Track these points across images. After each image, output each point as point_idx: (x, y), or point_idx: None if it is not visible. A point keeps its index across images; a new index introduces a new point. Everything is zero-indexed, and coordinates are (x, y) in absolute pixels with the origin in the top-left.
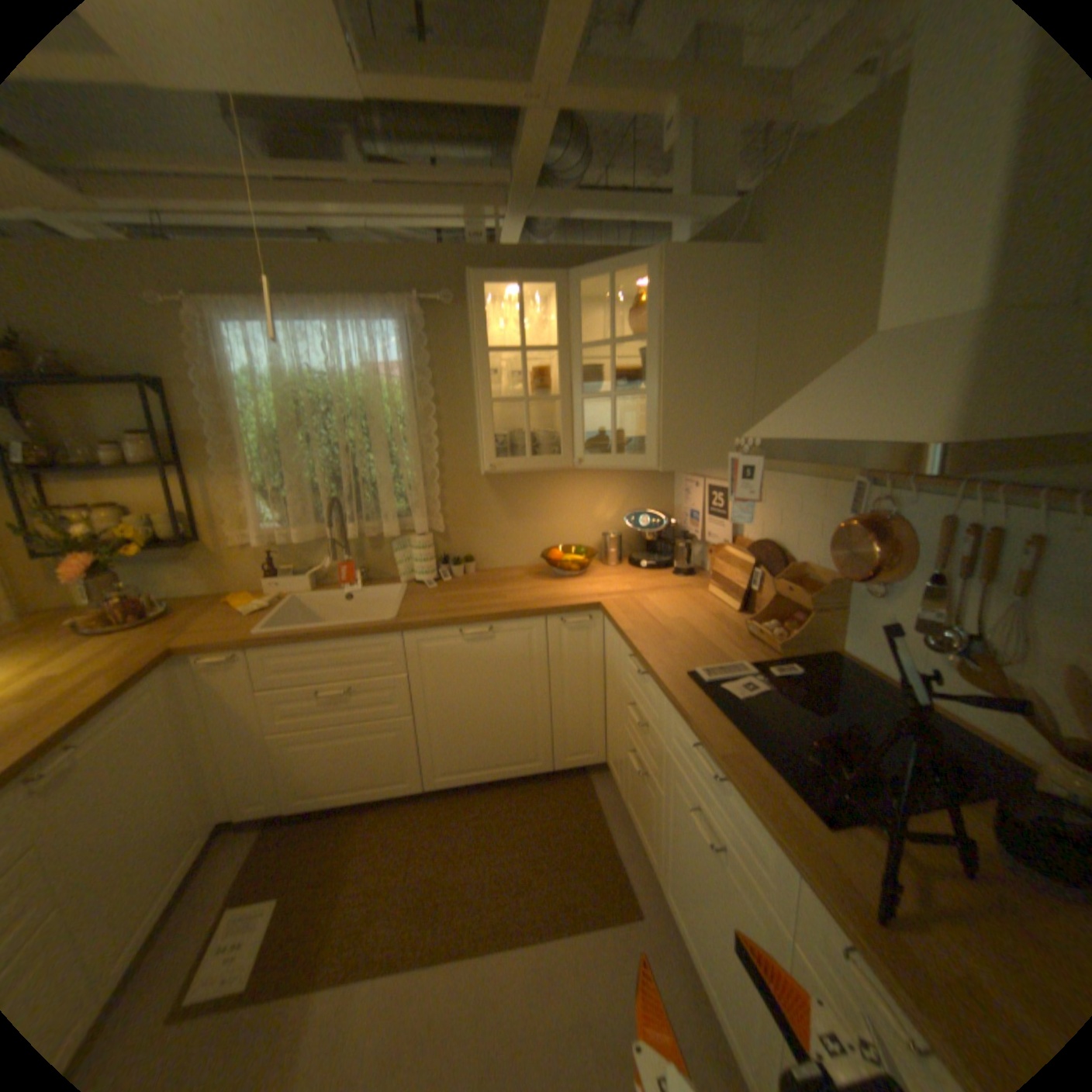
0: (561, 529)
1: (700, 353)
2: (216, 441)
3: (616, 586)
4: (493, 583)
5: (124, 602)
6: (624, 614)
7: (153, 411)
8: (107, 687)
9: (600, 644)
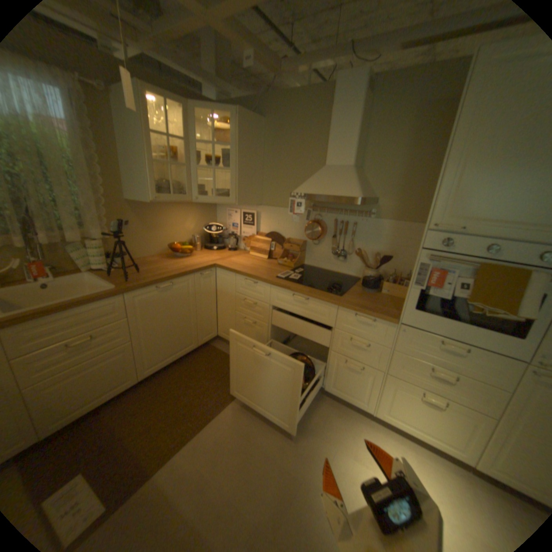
0: (171, 235)
1: (248, 157)
2: None
3: (213, 258)
4: (149, 265)
5: None
6: (231, 266)
7: None
8: None
9: (215, 283)
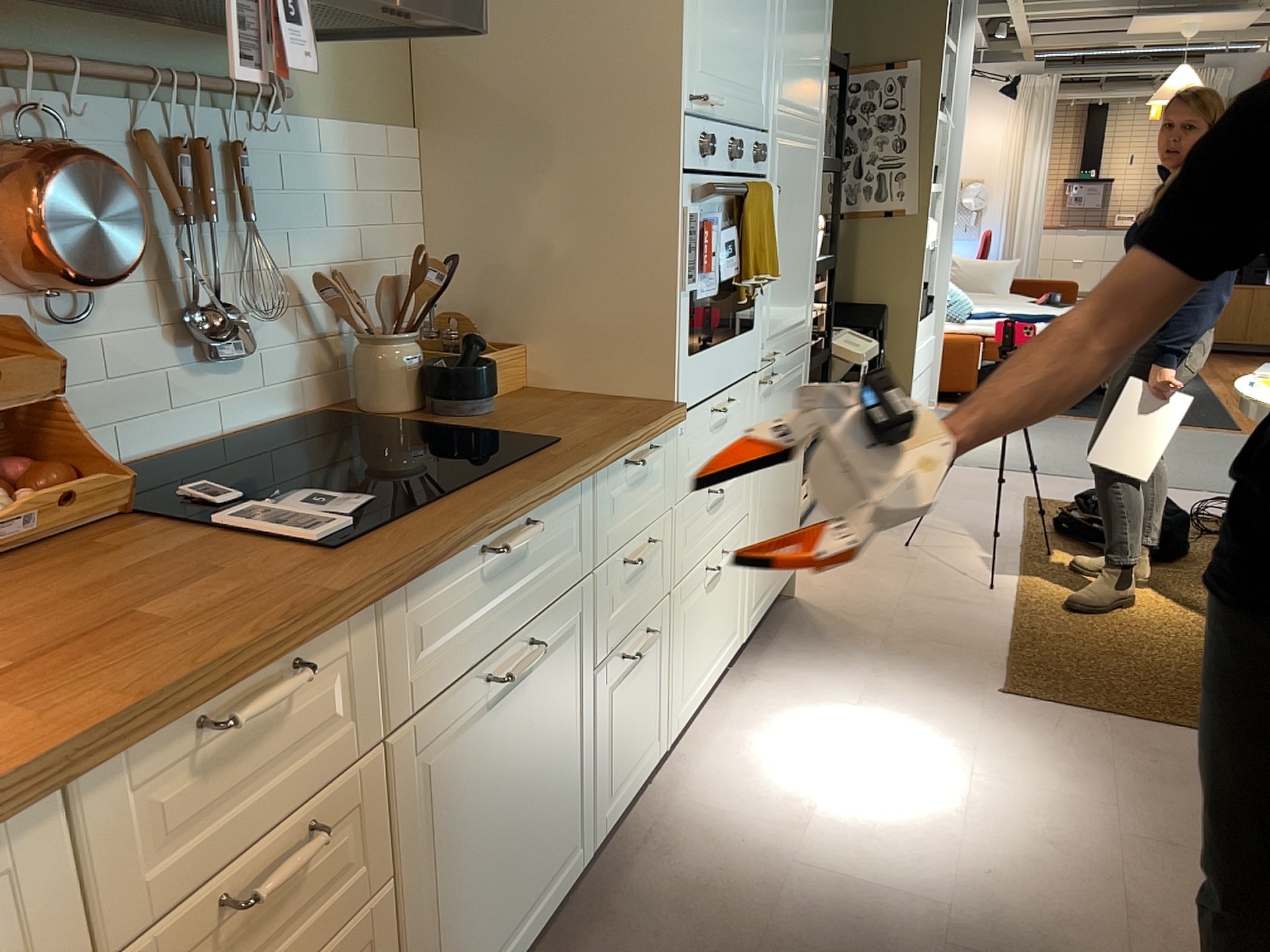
0: None
1: None
2: None
3: None
4: None
5: None
6: None
7: None
8: None
9: None
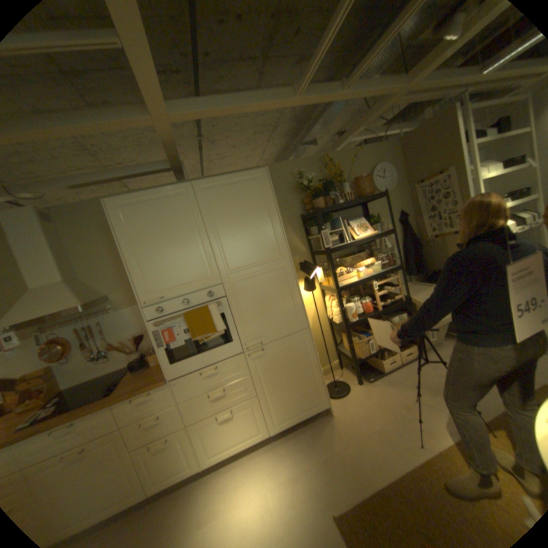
0: None
1: None
2: None
3: None
4: None
5: None
6: None
7: None
8: None
9: None
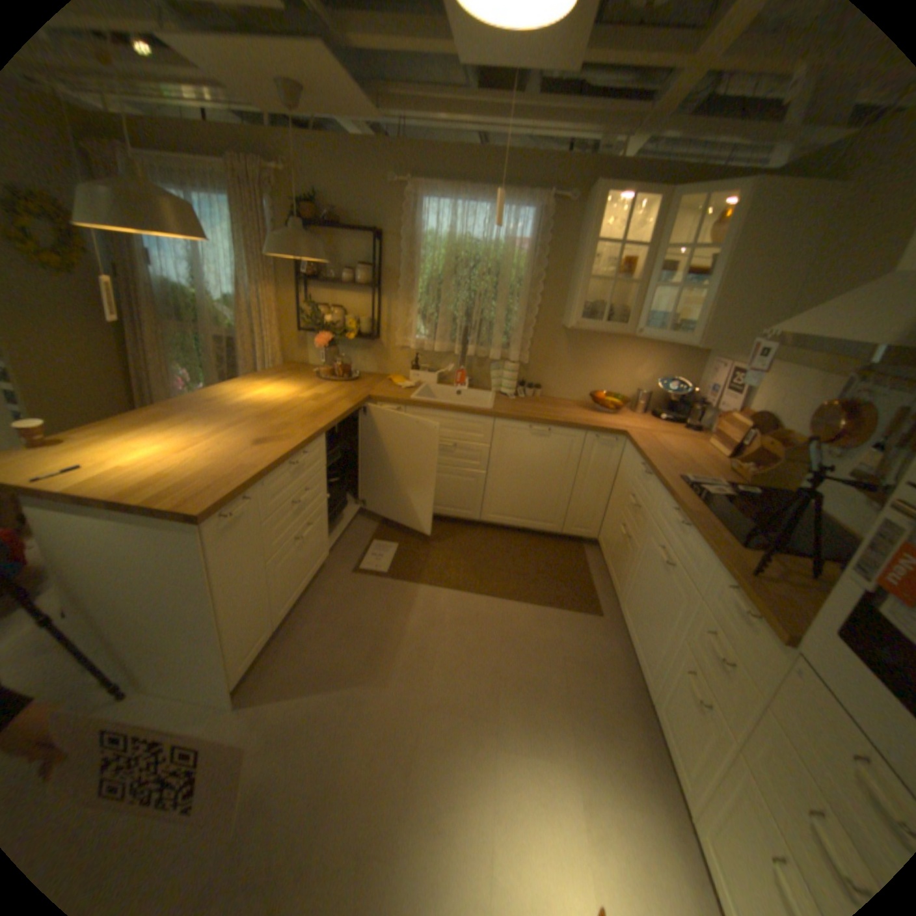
0: (608, 380)
1: (761, 264)
2: (405, 276)
3: (640, 426)
4: (552, 405)
5: (345, 365)
6: (643, 441)
7: (374, 251)
8: (349, 404)
9: (618, 460)
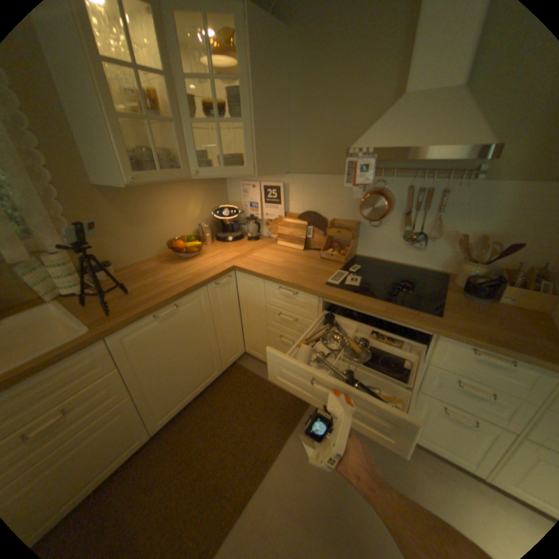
0: (170, 227)
1: (268, 97)
2: None
3: (230, 255)
4: (143, 276)
5: None
6: (256, 268)
7: None
8: None
9: (236, 290)
